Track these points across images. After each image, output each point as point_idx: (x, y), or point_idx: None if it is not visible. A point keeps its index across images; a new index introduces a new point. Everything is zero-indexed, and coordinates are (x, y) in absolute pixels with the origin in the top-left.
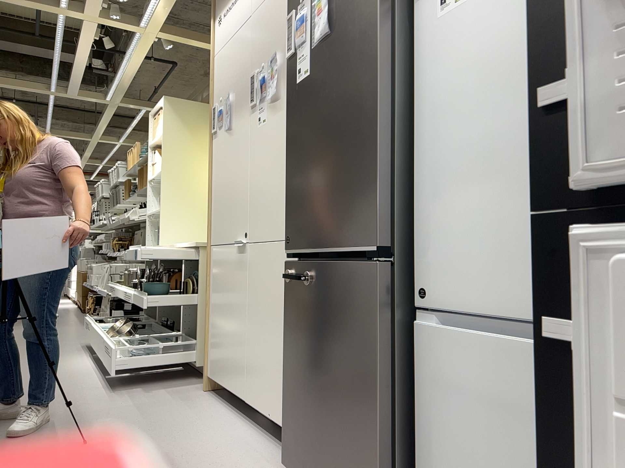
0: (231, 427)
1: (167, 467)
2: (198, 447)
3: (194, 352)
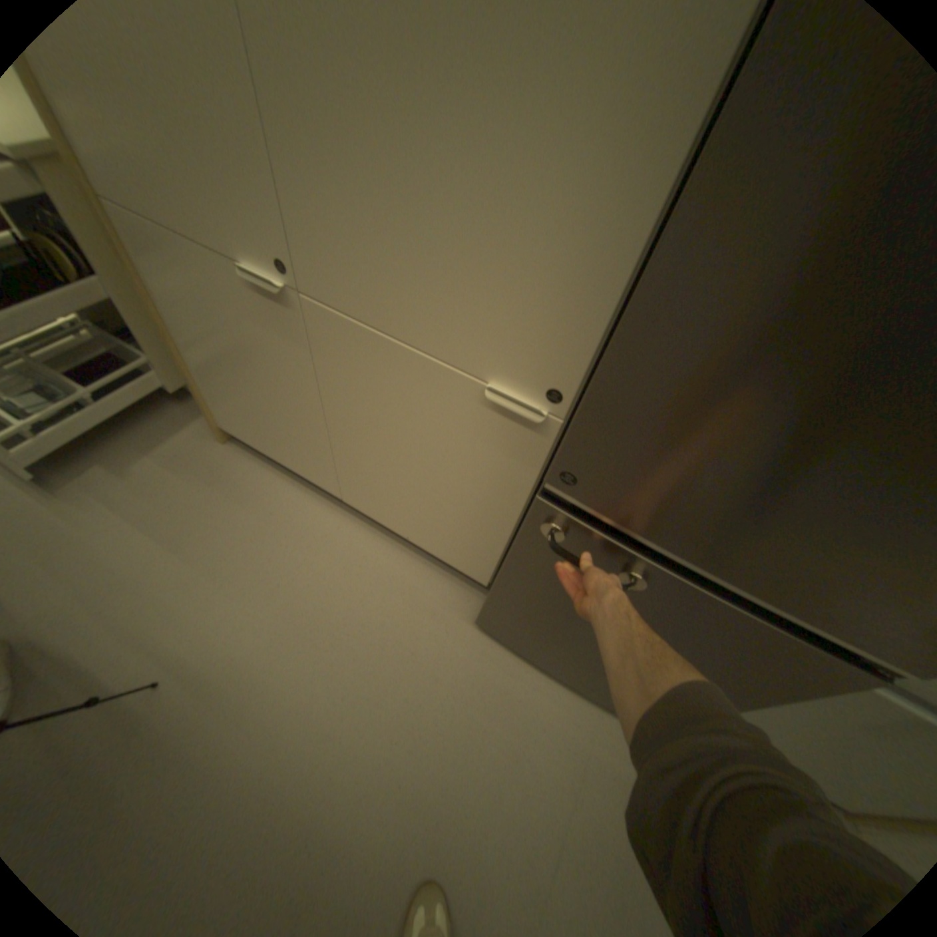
0: (337, 535)
1: (327, 676)
2: (330, 606)
3: (146, 368)
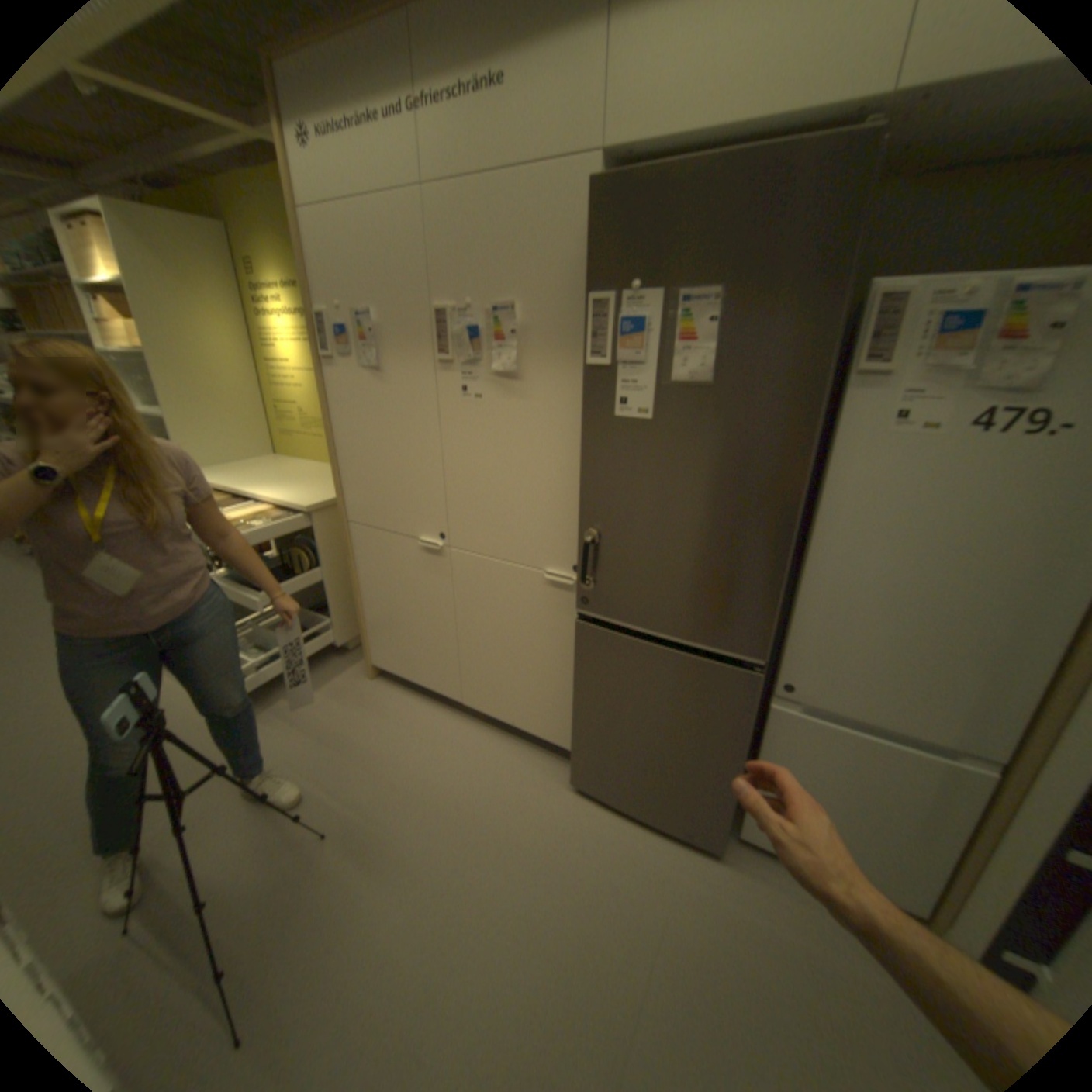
0: (458, 734)
1: (452, 829)
2: (454, 781)
3: (326, 630)
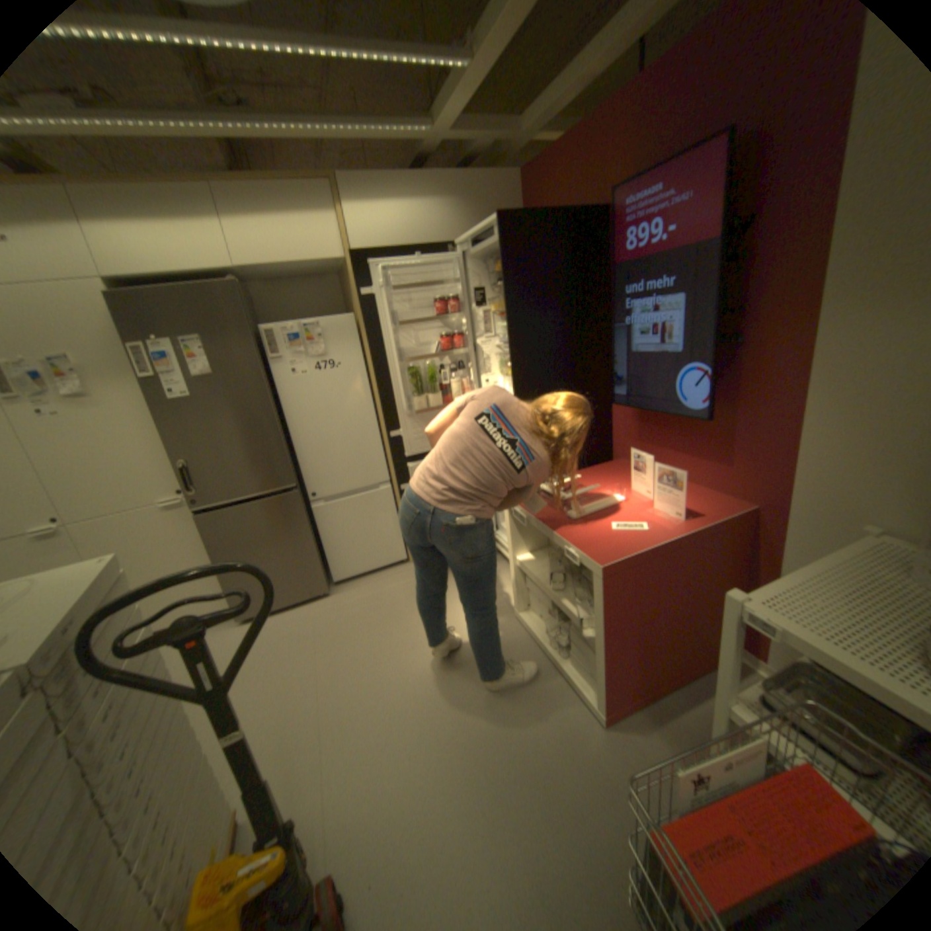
0: None
1: None
2: None
3: None
